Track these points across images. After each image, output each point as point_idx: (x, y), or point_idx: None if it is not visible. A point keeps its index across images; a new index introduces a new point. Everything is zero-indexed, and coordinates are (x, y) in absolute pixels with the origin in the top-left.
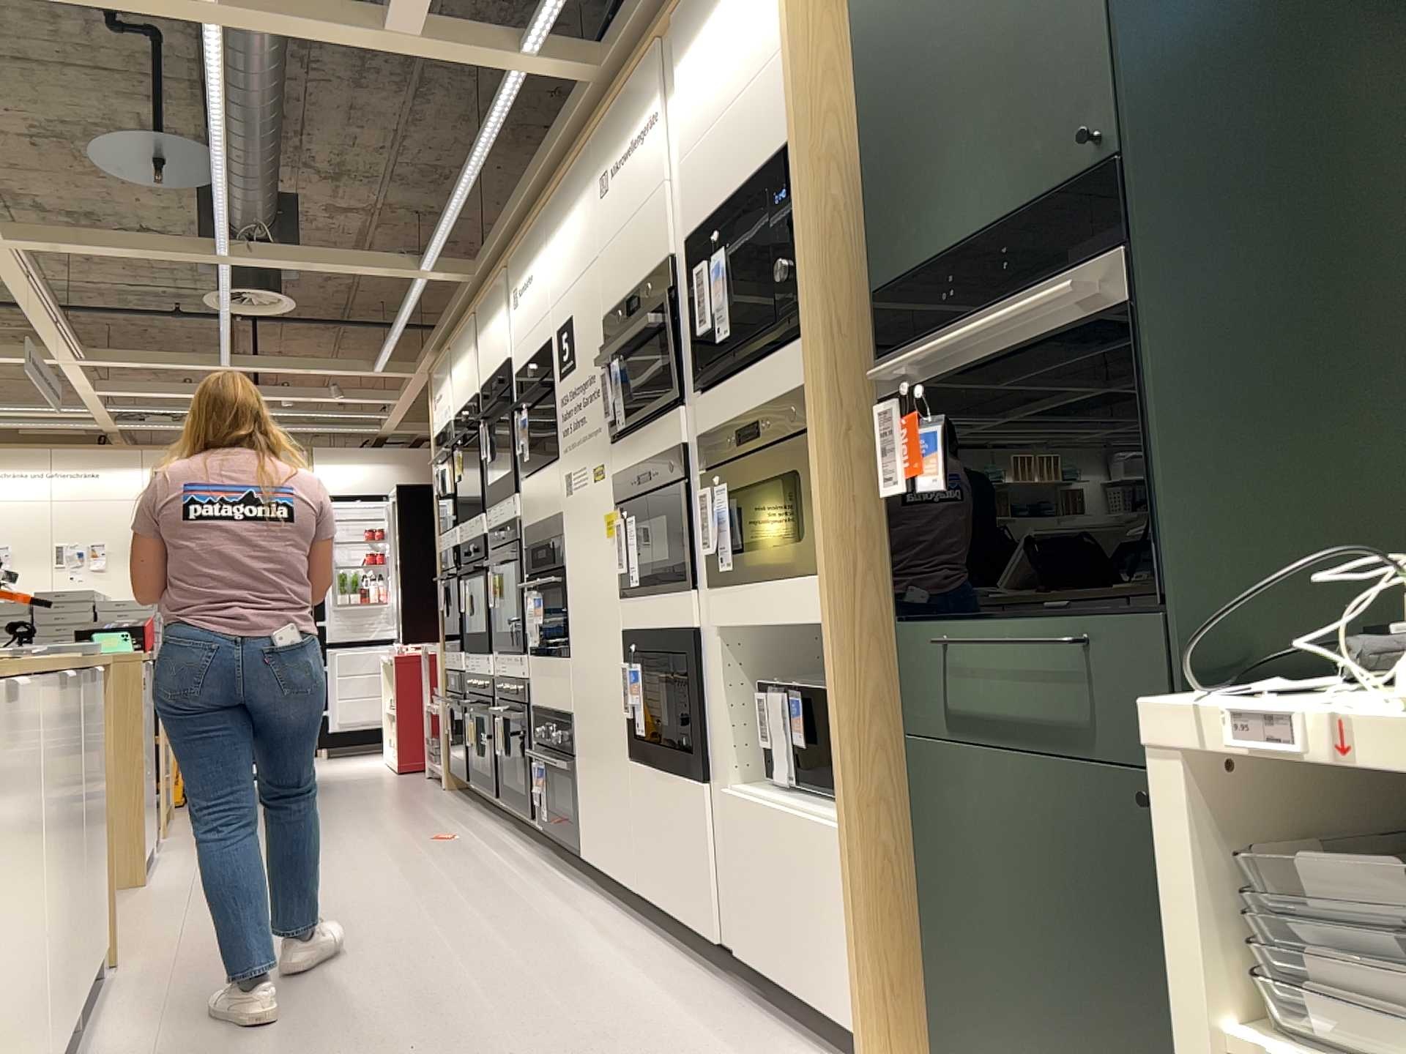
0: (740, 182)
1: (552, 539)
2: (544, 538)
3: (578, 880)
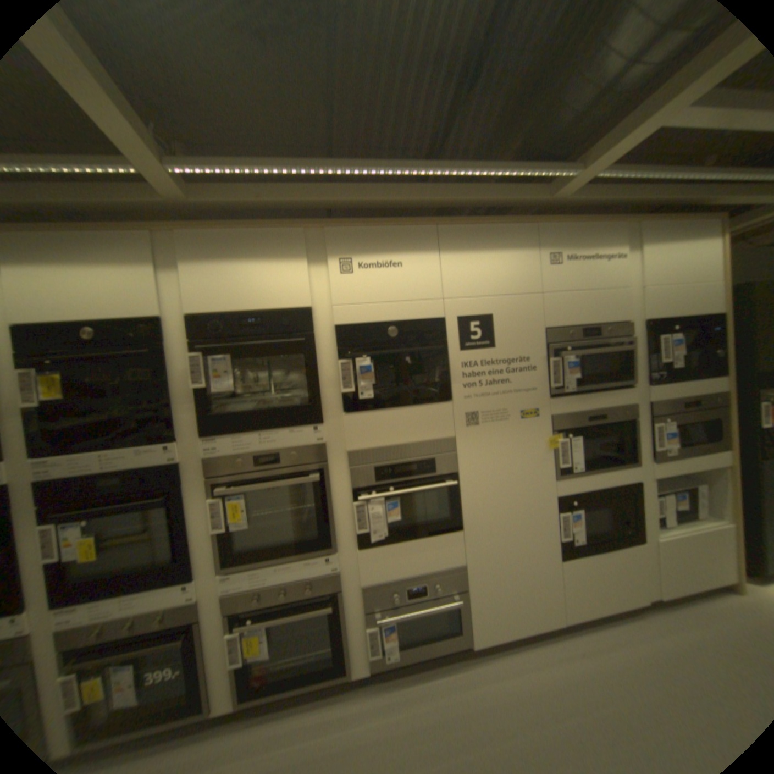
0: (691, 313)
1: (438, 456)
2: (407, 456)
3: (461, 670)
